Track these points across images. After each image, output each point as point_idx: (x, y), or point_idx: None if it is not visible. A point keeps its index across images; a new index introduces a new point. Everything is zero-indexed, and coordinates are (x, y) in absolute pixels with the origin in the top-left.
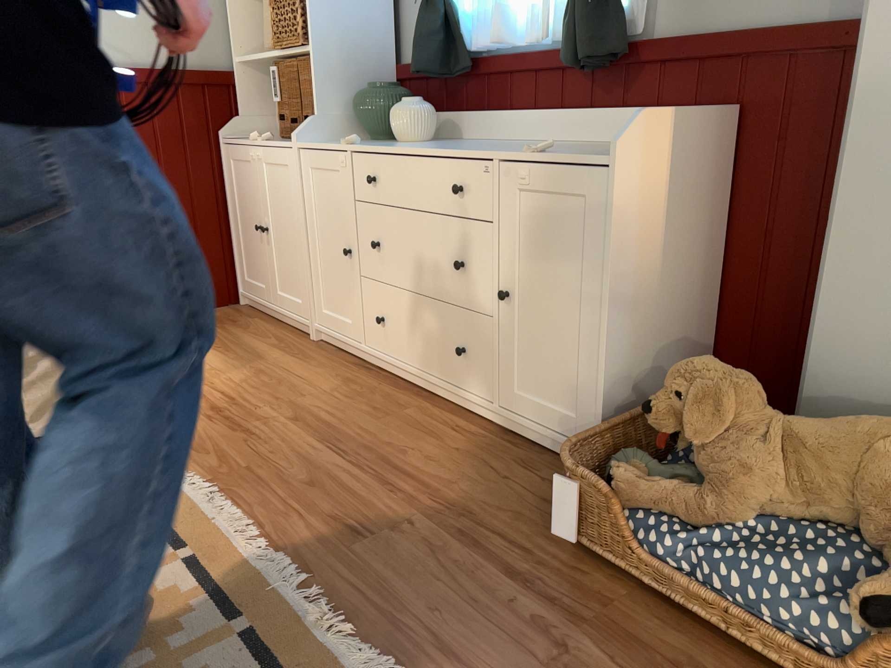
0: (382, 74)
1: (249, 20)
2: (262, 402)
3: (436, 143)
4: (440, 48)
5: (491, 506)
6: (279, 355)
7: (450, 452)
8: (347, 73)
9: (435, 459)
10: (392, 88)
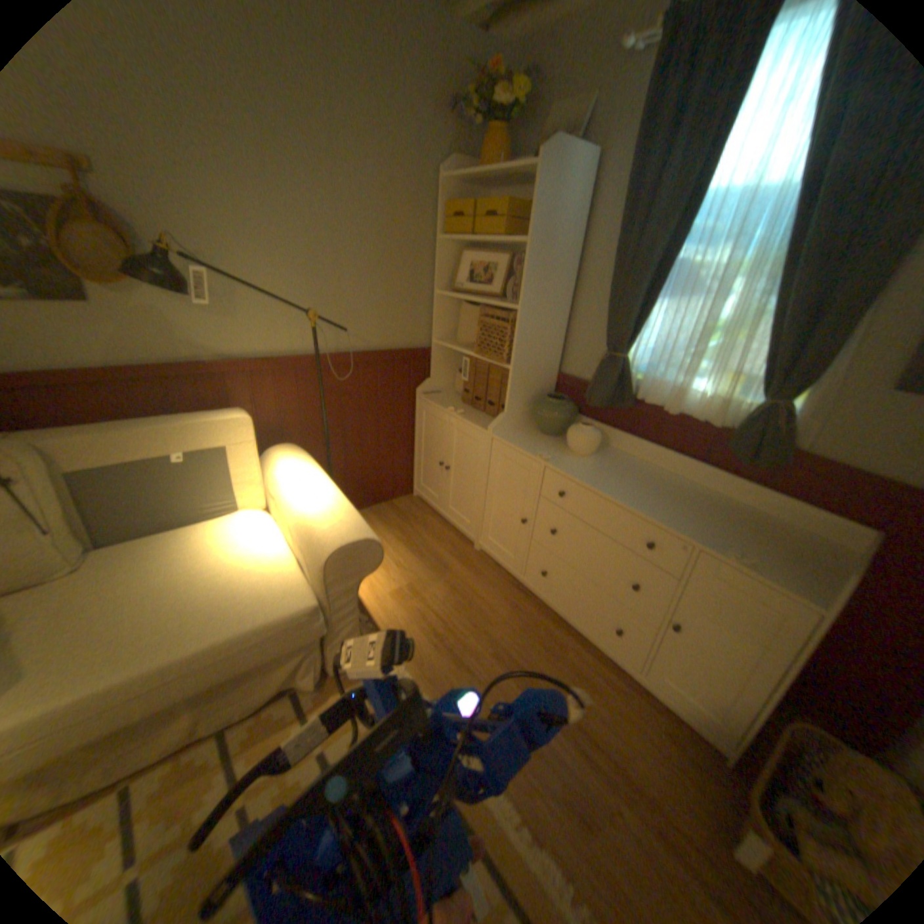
0: (549, 378)
1: (447, 311)
2: (466, 629)
3: (602, 460)
4: (615, 390)
5: (668, 795)
6: (459, 565)
7: (616, 715)
8: (530, 381)
9: (609, 723)
10: (566, 402)
